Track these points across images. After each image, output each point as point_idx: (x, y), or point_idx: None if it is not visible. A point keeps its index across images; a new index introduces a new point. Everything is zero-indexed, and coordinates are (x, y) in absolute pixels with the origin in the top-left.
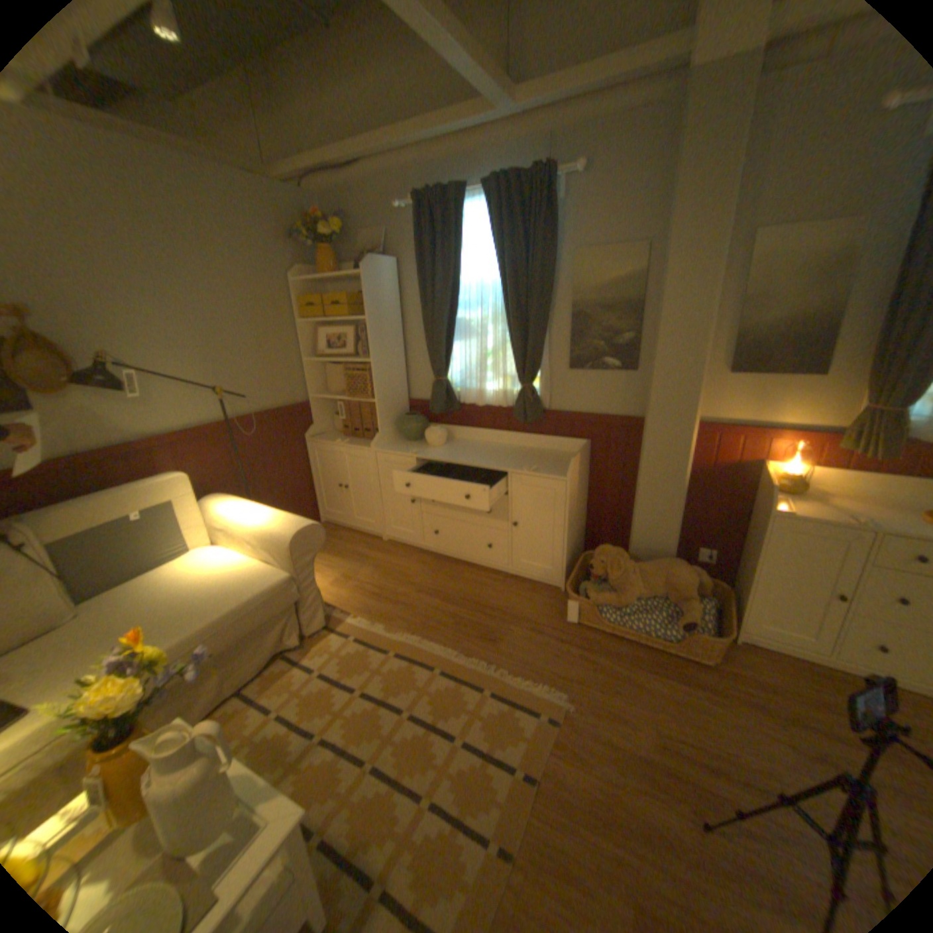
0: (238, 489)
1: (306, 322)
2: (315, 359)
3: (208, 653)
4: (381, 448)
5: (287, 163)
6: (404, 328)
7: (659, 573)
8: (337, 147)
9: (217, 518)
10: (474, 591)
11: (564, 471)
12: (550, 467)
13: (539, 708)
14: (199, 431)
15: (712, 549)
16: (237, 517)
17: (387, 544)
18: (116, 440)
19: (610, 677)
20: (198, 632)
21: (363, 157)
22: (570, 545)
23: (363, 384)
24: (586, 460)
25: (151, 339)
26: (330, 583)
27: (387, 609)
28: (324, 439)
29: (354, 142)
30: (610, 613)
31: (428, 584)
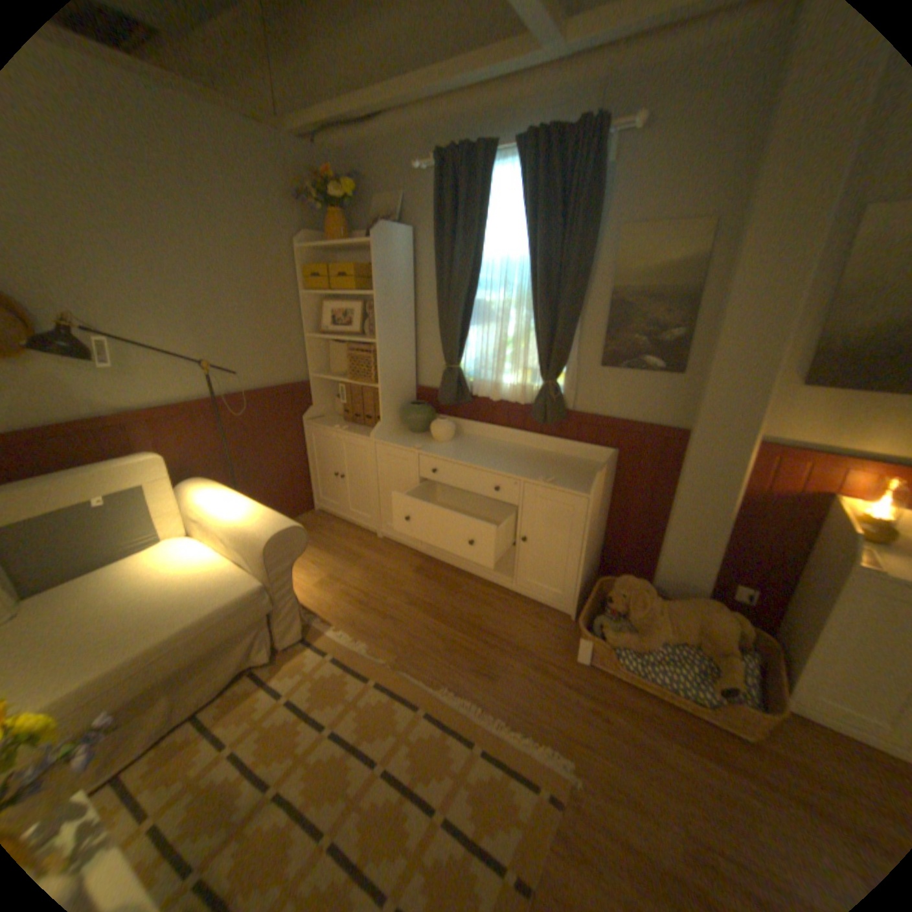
0: (225, 472)
1: (310, 294)
2: (319, 336)
3: (154, 677)
4: (382, 439)
5: (301, 116)
6: (416, 307)
7: (692, 618)
8: (355, 97)
9: (190, 509)
10: (471, 610)
11: (586, 486)
12: (570, 478)
13: (539, 778)
14: (183, 408)
15: (756, 591)
16: (212, 509)
17: (382, 542)
18: (87, 414)
19: (627, 742)
20: (143, 654)
21: (384, 111)
22: (586, 569)
23: (367, 366)
24: (612, 472)
25: (132, 303)
26: (315, 584)
27: (373, 623)
28: (323, 422)
29: (374, 91)
30: (630, 658)
31: (421, 596)
